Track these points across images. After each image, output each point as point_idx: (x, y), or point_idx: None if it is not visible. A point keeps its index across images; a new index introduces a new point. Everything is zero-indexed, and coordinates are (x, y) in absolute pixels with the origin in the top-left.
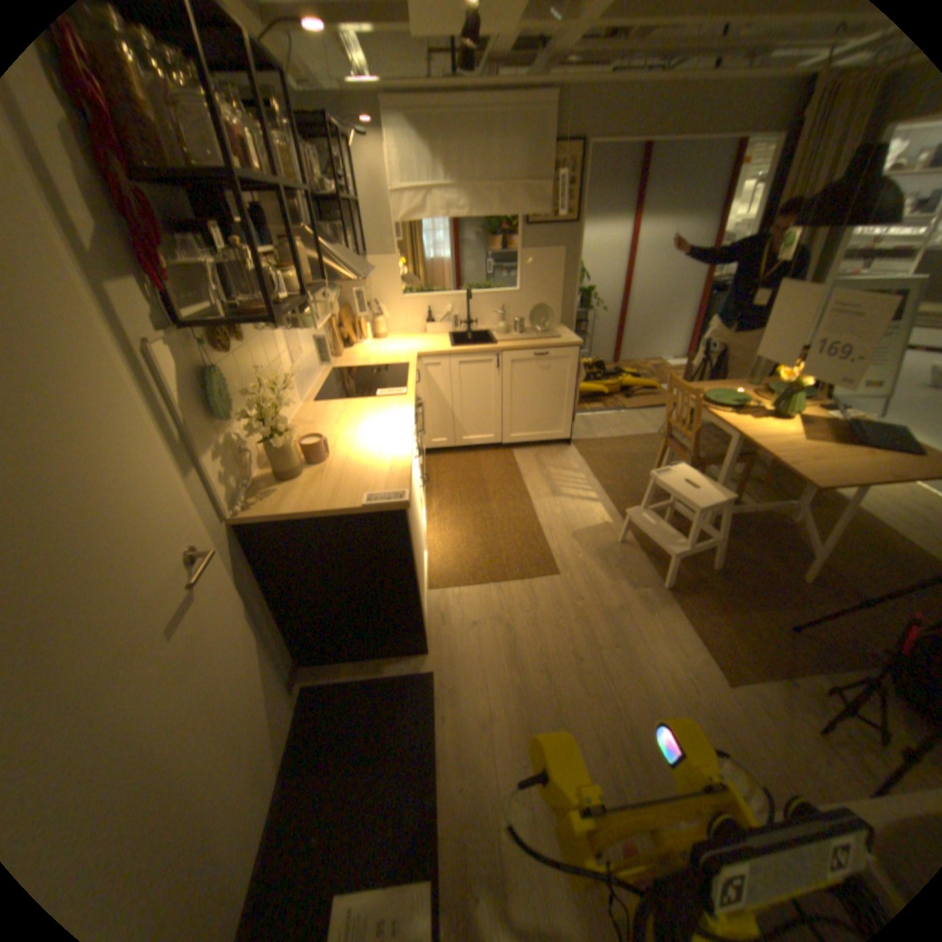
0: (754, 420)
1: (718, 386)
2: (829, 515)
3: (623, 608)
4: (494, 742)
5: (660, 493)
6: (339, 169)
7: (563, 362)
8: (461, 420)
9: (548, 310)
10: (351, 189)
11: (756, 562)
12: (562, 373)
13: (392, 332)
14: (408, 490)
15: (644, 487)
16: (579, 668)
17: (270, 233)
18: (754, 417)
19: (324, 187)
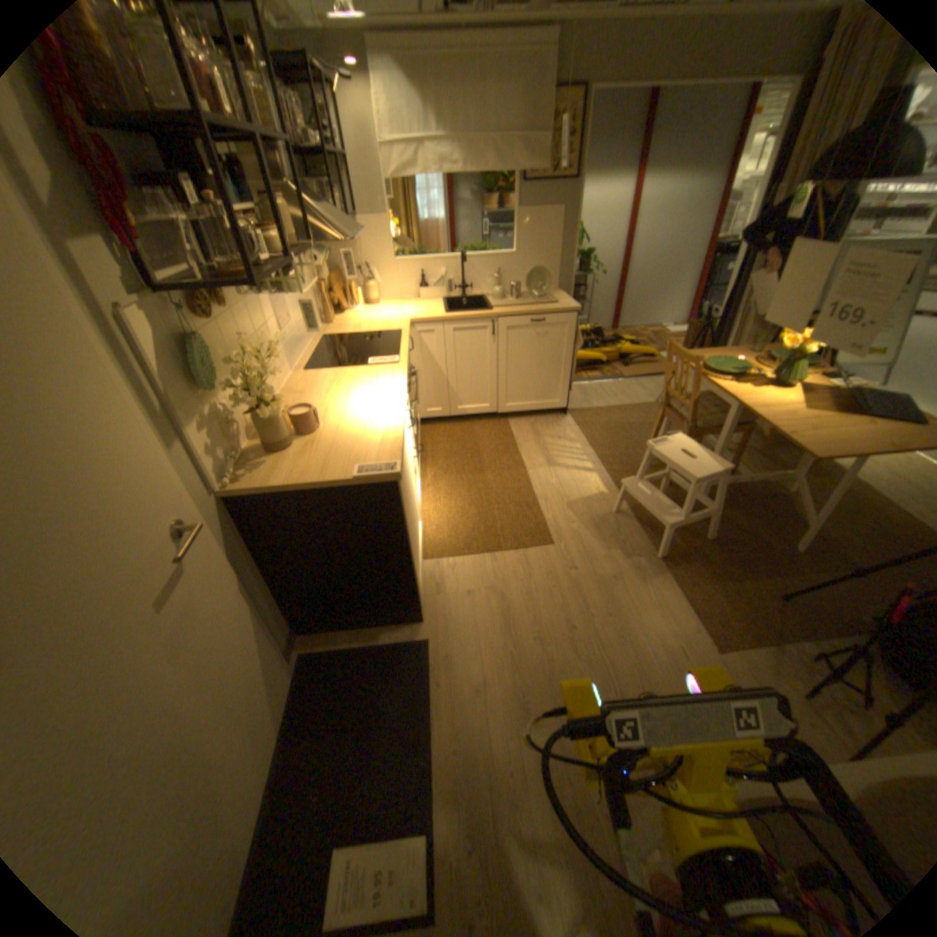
0: (754, 388)
1: (718, 354)
2: (824, 485)
3: (616, 577)
4: (487, 706)
5: (656, 463)
6: (324, 120)
7: (560, 329)
8: (455, 389)
9: (546, 273)
10: (337, 141)
11: (749, 531)
12: (559, 340)
13: (384, 297)
14: (400, 462)
15: (640, 457)
16: (571, 636)
17: (249, 189)
18: (754, 385)
19: (307, 139)
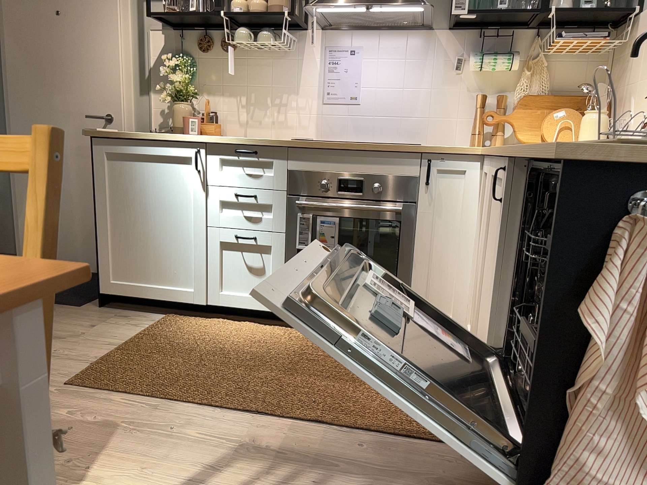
0: None
1: None
2: None
3: None
4: None
5: None
6: None
7: None
8: (480, 305)
9: None
10: None
11: None
12: None
13: None
14: (97, 131)
15: None
16: None
17: None
18: None
19: None
